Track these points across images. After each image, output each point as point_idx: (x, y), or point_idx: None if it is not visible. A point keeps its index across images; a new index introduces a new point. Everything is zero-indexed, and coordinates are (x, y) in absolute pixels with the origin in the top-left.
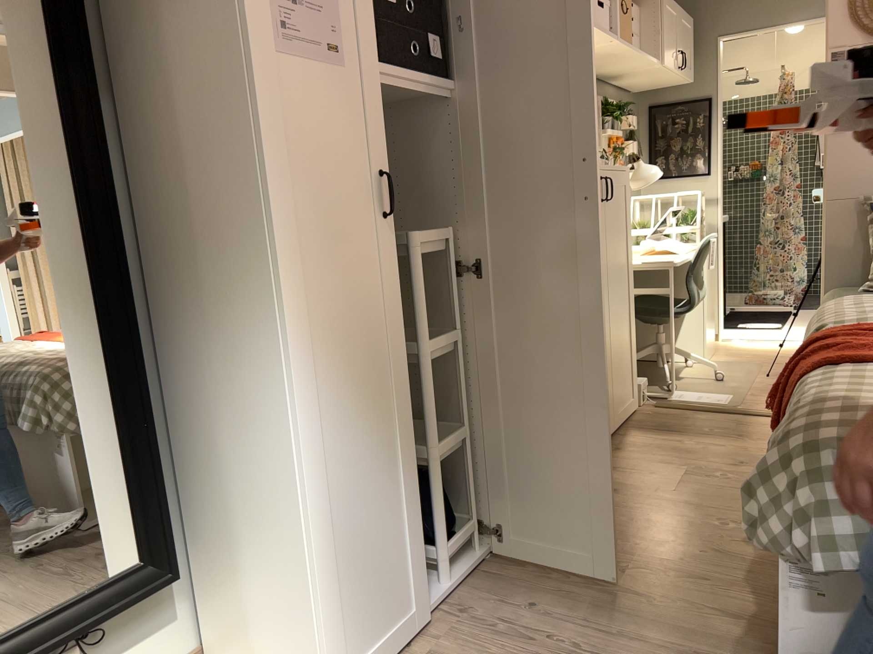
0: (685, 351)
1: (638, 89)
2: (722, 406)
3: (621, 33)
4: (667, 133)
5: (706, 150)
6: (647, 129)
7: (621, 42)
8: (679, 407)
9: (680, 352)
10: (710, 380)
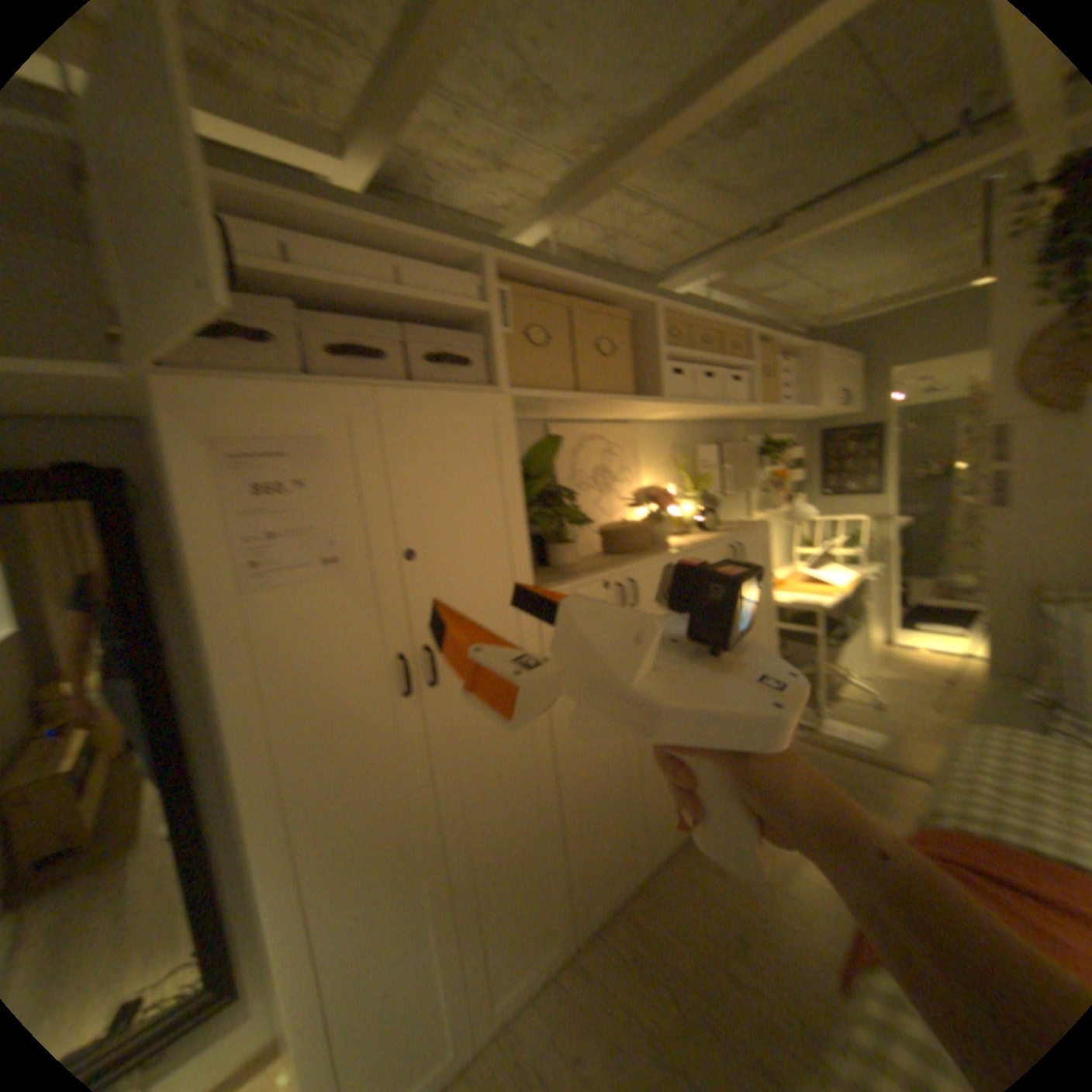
0: (852, 669)
1: (812, 420)
2: (874, 758)
3: (777, 389)
4: (843, 457)
5: (883, 473)
6: (823, 452)
7: (777, 396)
8: (827, 750)
9: (846, 673)
10: (871, 713)
